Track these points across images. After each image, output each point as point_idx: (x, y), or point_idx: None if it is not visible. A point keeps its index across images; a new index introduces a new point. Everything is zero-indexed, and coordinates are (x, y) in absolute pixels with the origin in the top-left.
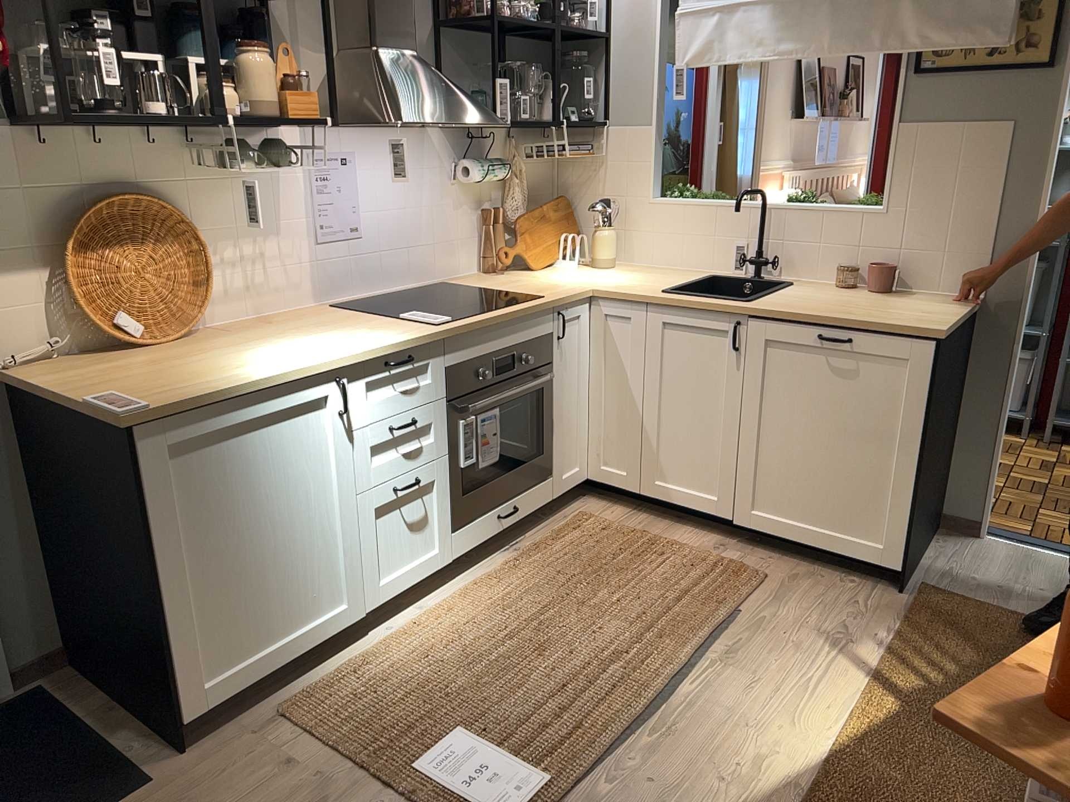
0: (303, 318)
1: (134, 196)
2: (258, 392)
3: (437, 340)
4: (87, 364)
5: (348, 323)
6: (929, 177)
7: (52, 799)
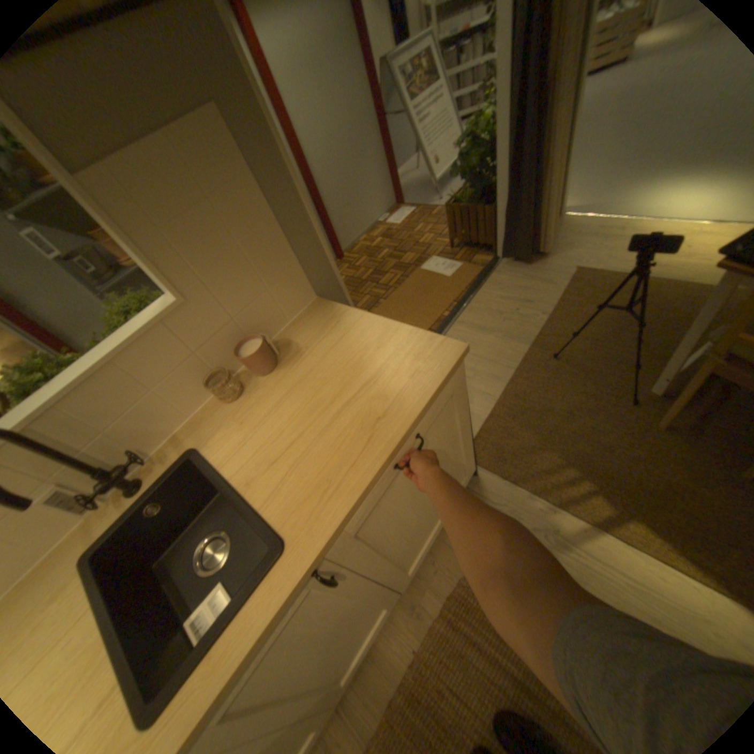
0: None
1: None
2: None
3: None
4: None
5: None
6: (189, 231)
7: None
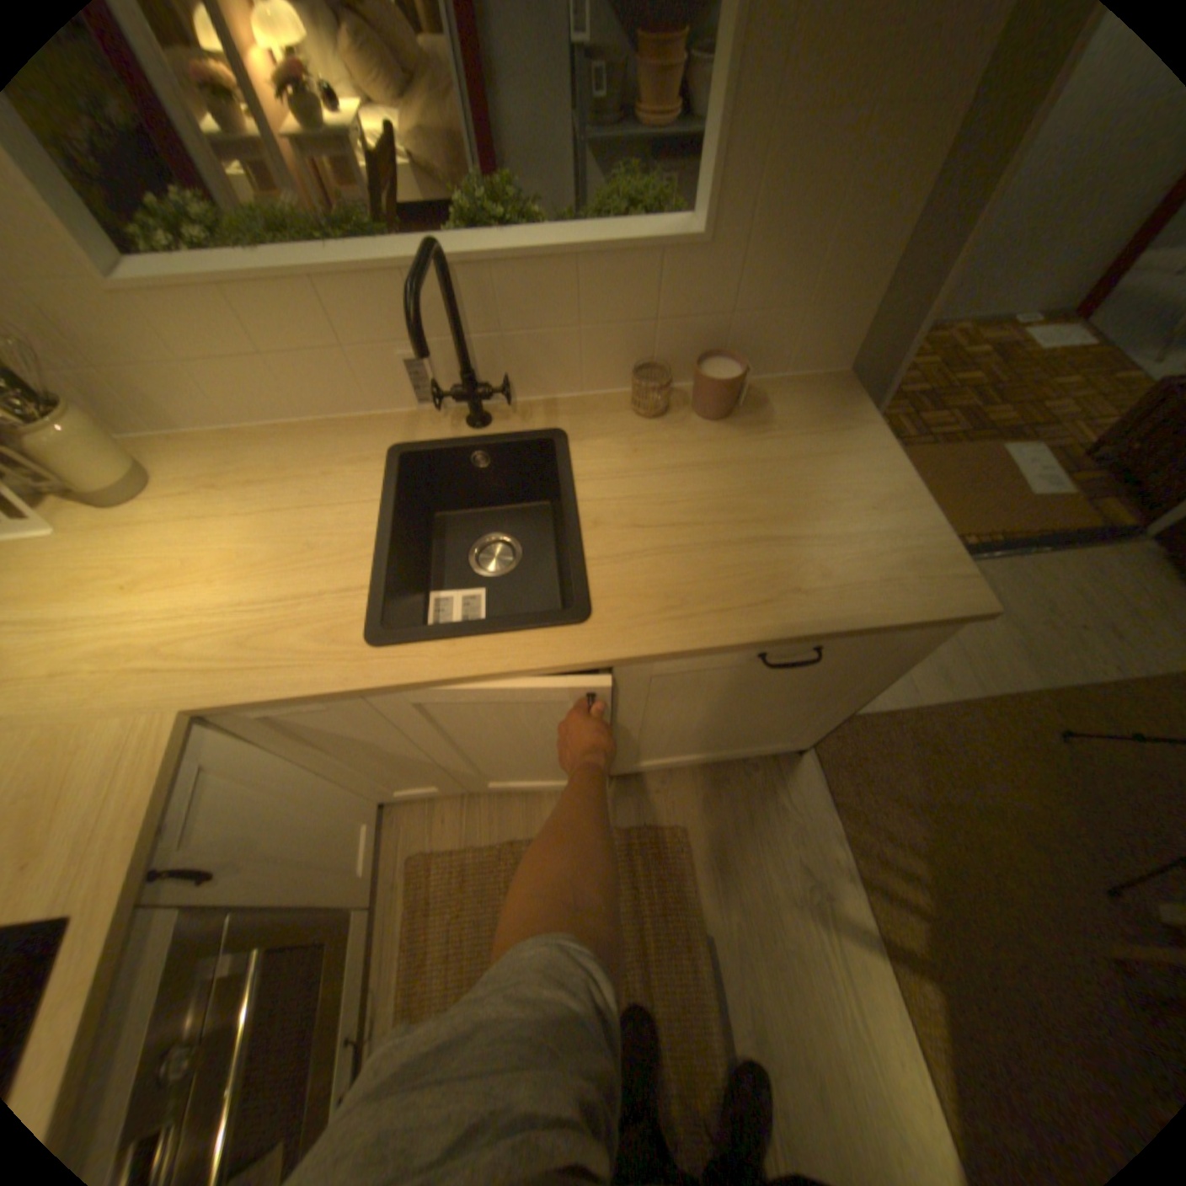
0: None
1: None
2: None
3: None
4: None
5: None
6: (803, 144)
7: None
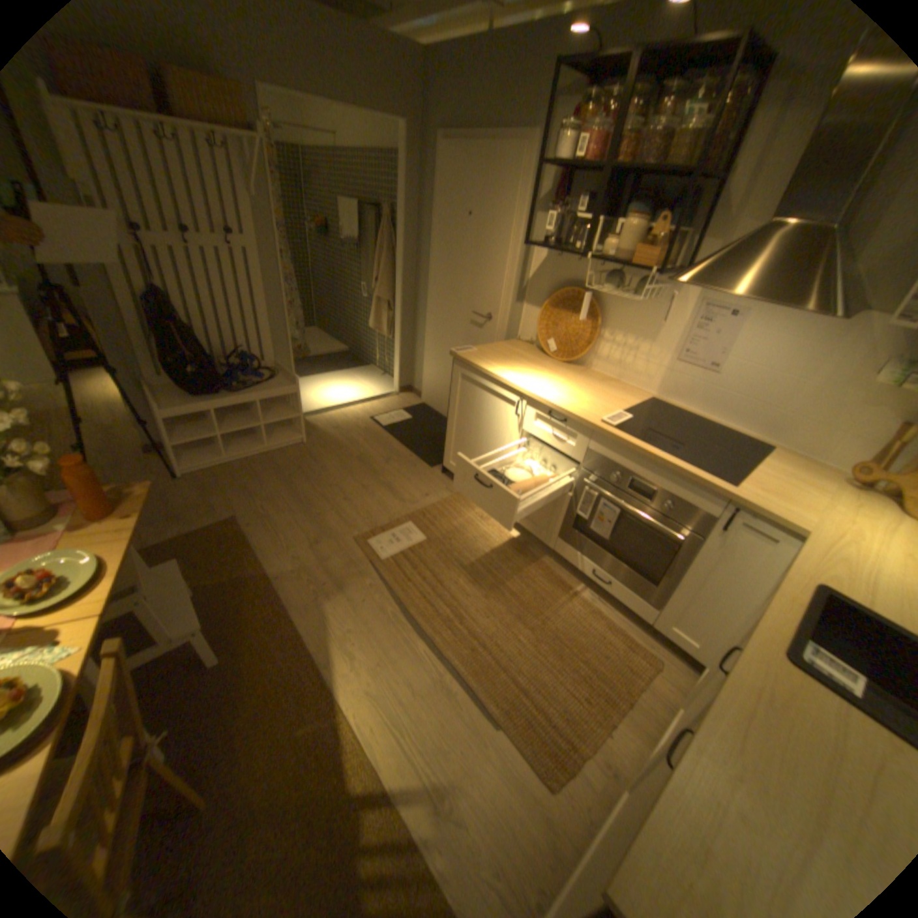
0: (618, 389)
1: (580, 289)
2: (489, 377)
3: (587, 426)
4: (525, 349)
5: (607, 398)
6: None
7: (431, 451)
